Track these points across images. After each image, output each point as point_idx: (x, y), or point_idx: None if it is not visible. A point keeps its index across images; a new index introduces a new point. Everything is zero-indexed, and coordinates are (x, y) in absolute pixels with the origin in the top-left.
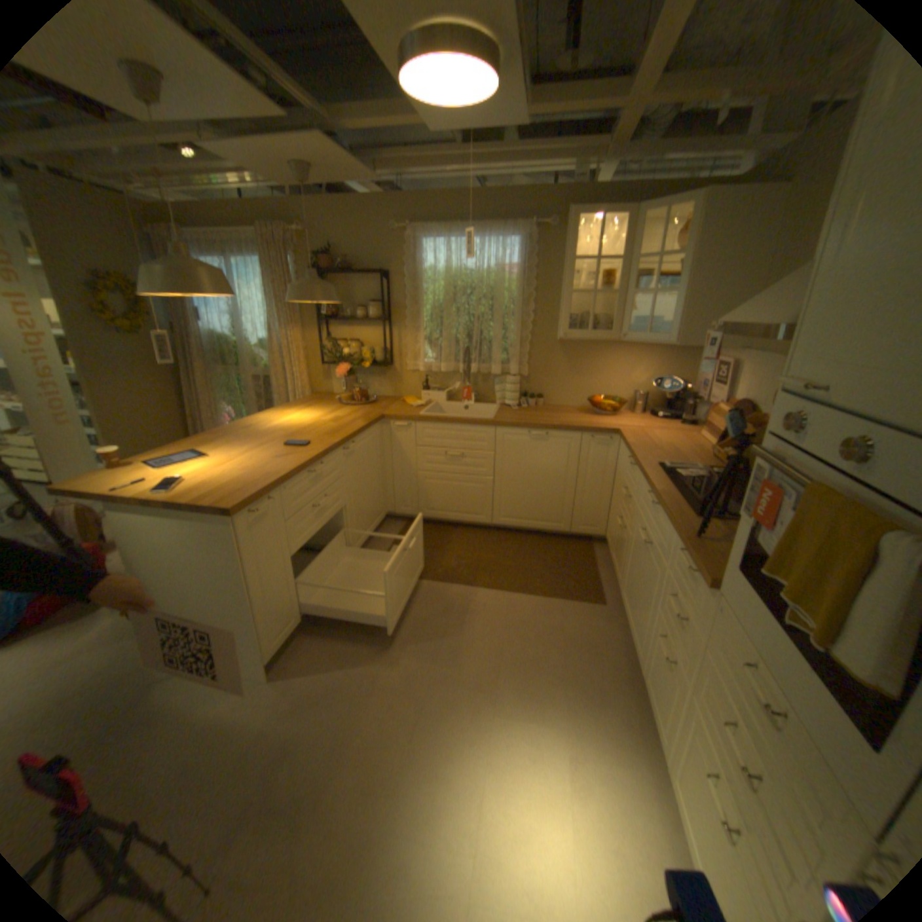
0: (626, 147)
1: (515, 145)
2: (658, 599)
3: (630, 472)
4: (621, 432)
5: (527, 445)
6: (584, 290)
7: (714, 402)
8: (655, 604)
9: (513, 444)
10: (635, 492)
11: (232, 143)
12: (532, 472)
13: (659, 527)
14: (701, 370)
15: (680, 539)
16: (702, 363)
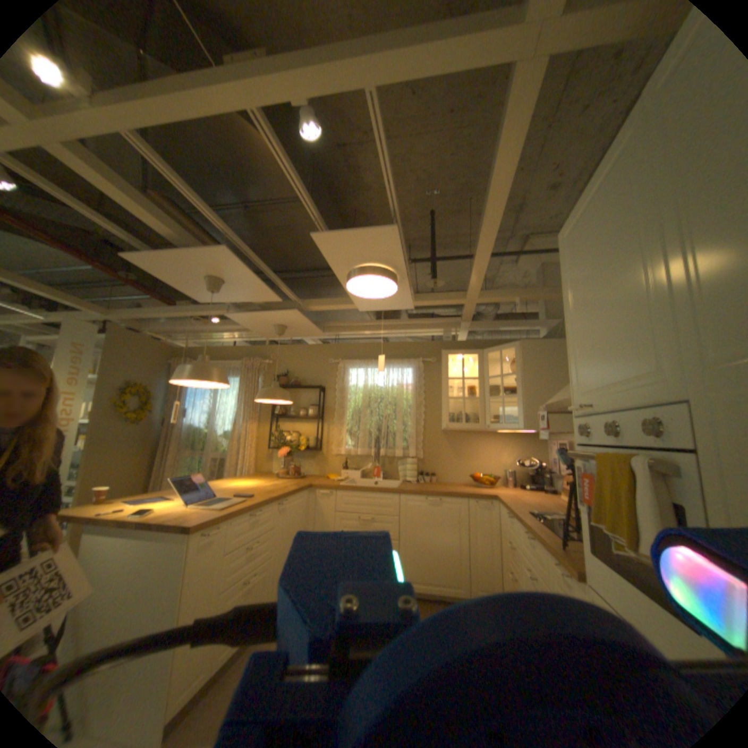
0: (470, 323)
1: (406, 321)
2: None
3: (509, 527)
4: (498, 497)
5: (425, 510)
6: (457, 400)
7: (563, 474)
8: None
9: (414, 509)
10: (516, 542)
11: (246, 314)
12: (431, 534)
13: (537, 560)
14: (549, 454)
15: (551, 558)
16: (549, 449)
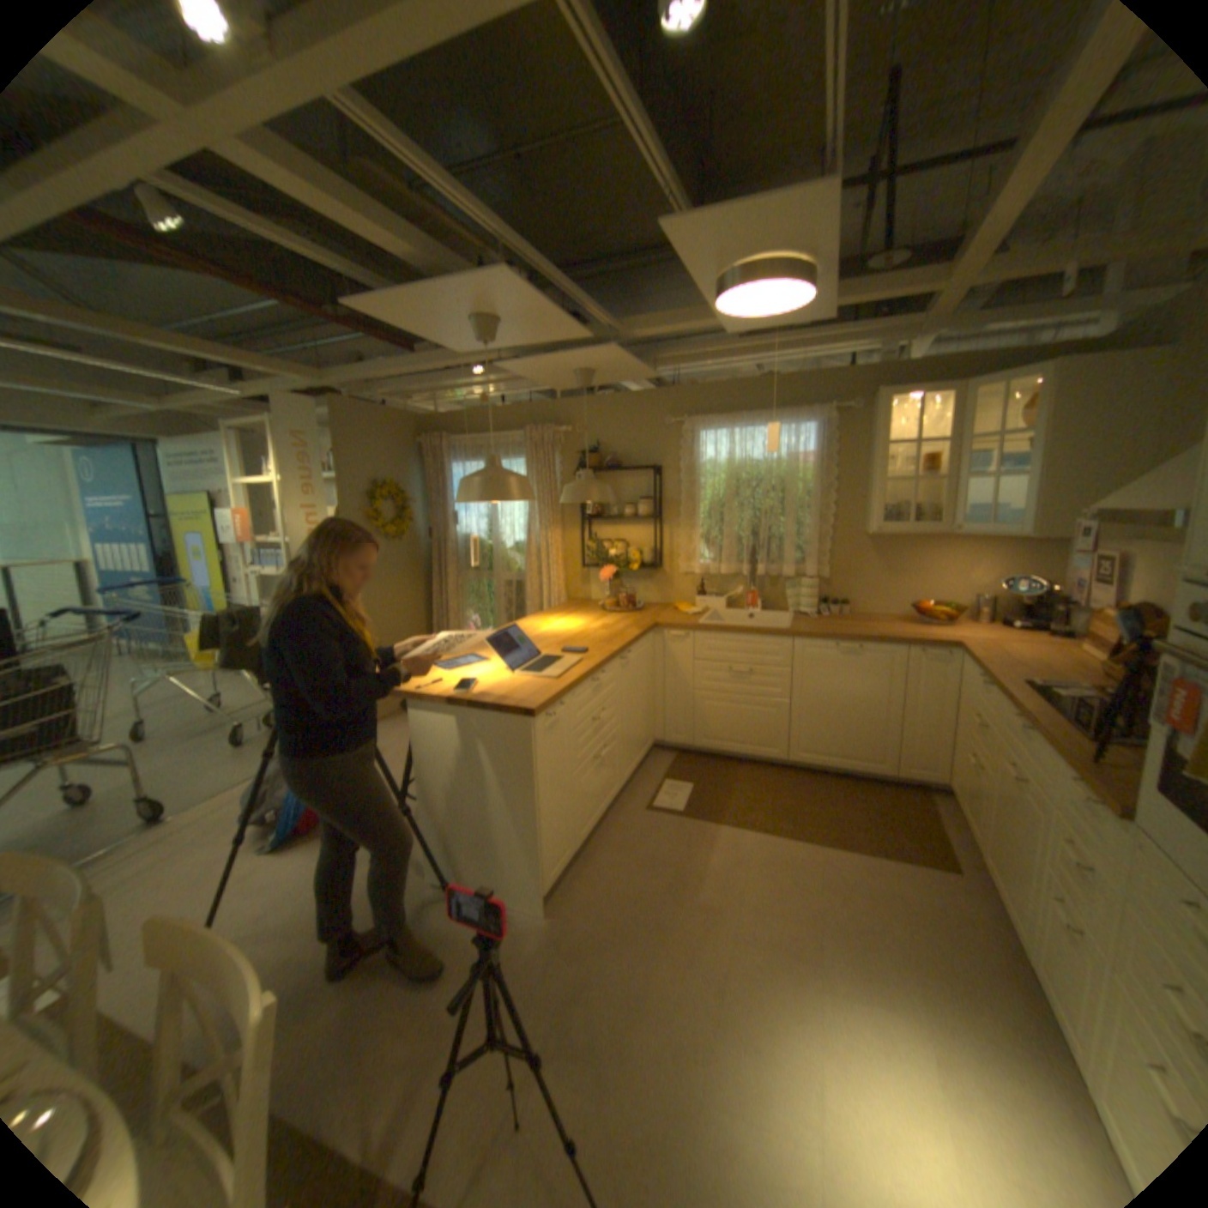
0: (945, 322)
1: (811, 332)
2: (1045, 853)
3: (983, 695)
4: (964, 645)
5: (835, 660)
6: (899, 476)
7: (1097, 607)
8: (1041, 862)
9: (816, 659)
10: (993, 719)
11: (528, 361)
12: (843, 694)
13: (1035, 759)
14: (1072, 567)
15: (1069, 768)
16: (1073, 559)
